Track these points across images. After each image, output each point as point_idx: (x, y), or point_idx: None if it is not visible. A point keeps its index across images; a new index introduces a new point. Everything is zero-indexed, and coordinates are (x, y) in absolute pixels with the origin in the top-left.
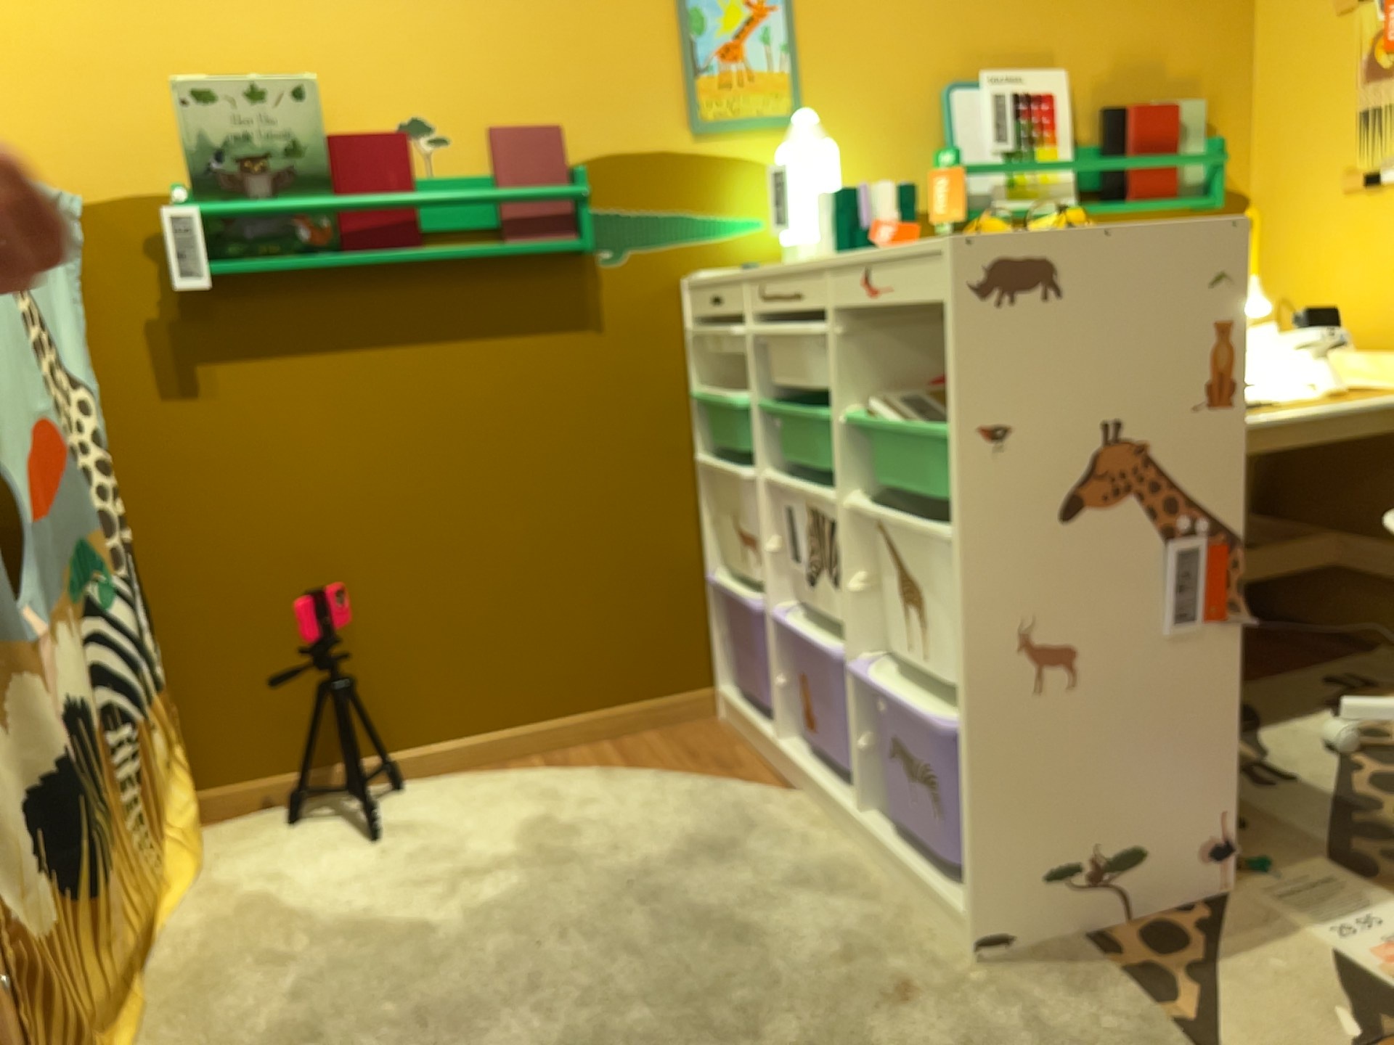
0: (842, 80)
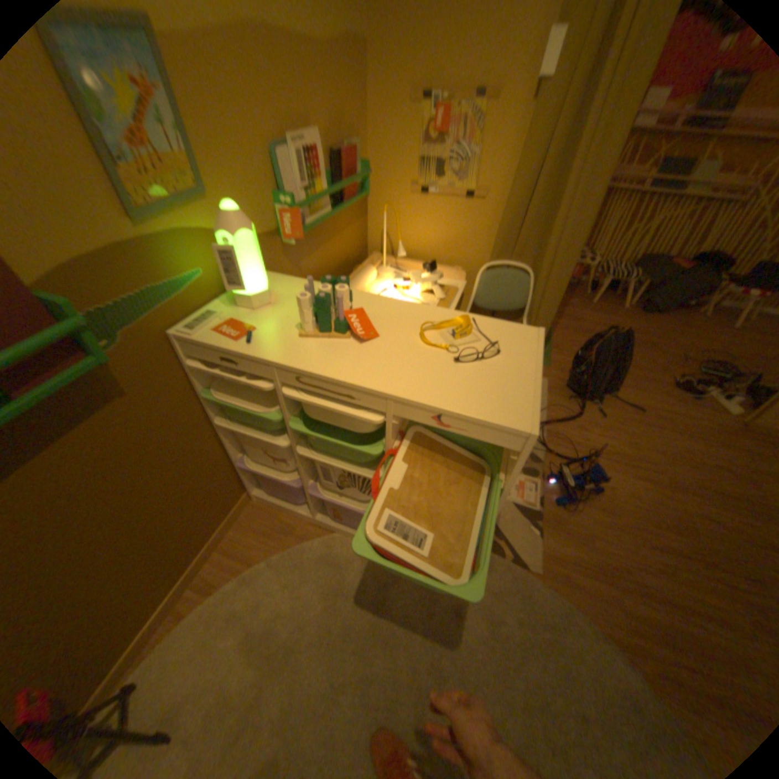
0: (217, 148)
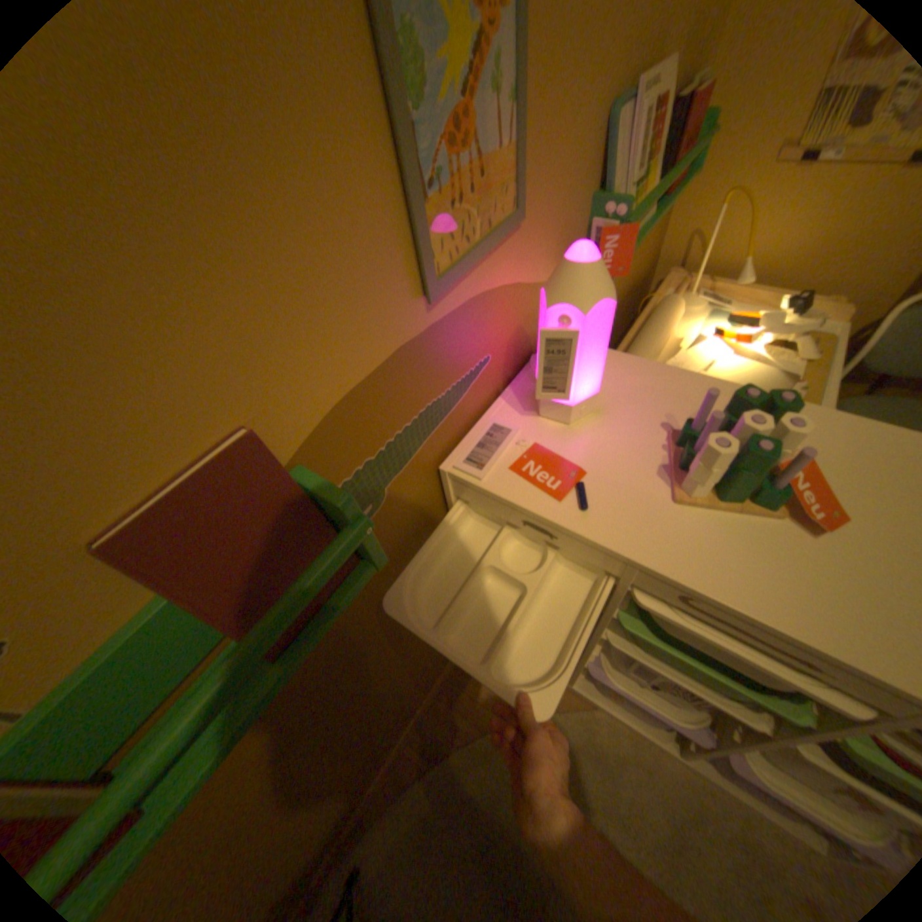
0: (554, 127)
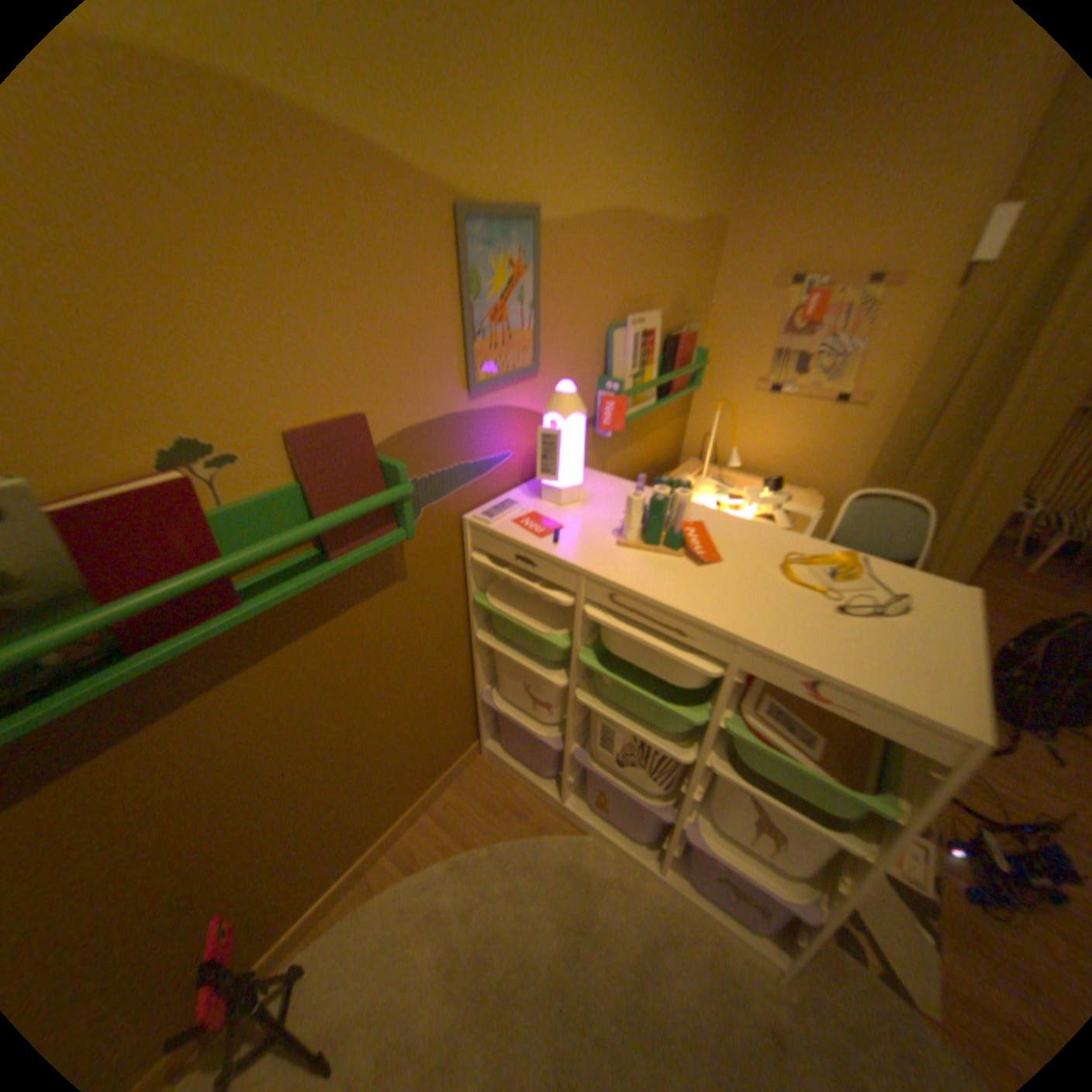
0: (562, 328)
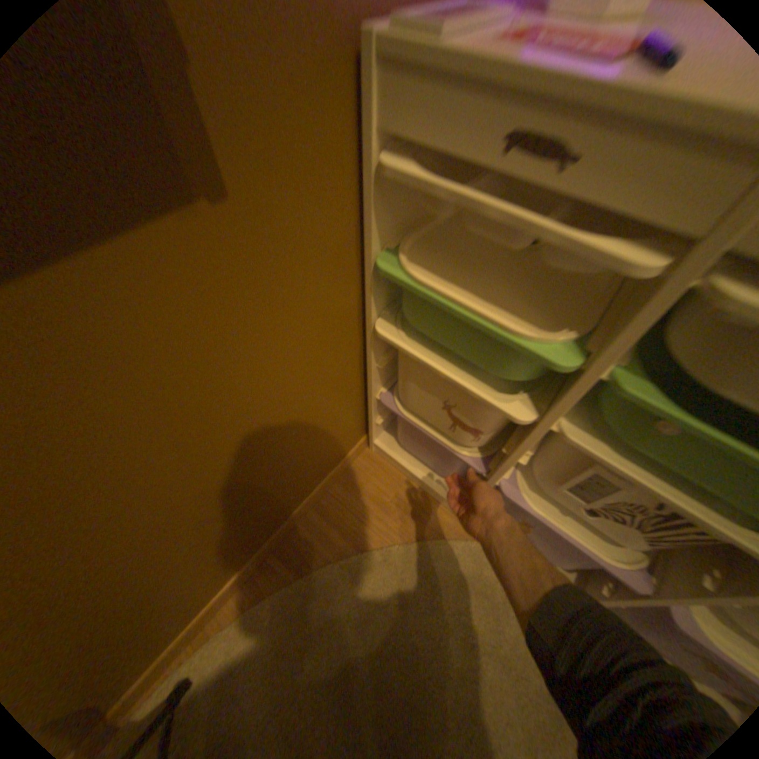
0: None
